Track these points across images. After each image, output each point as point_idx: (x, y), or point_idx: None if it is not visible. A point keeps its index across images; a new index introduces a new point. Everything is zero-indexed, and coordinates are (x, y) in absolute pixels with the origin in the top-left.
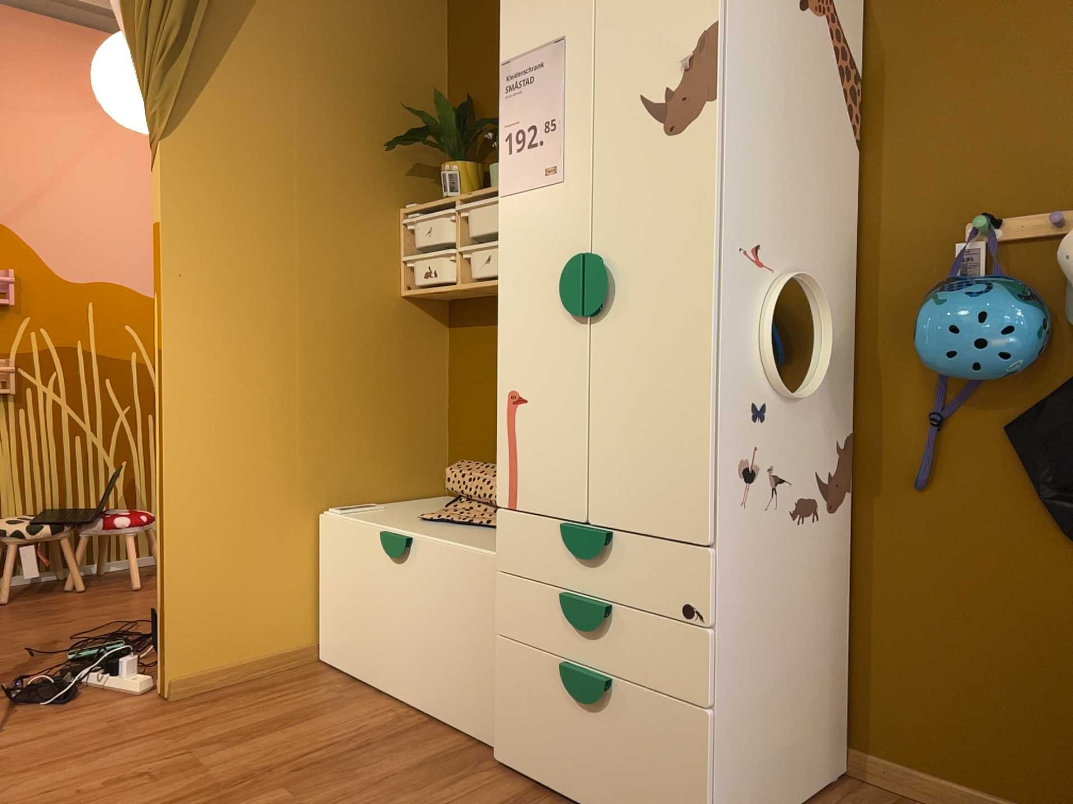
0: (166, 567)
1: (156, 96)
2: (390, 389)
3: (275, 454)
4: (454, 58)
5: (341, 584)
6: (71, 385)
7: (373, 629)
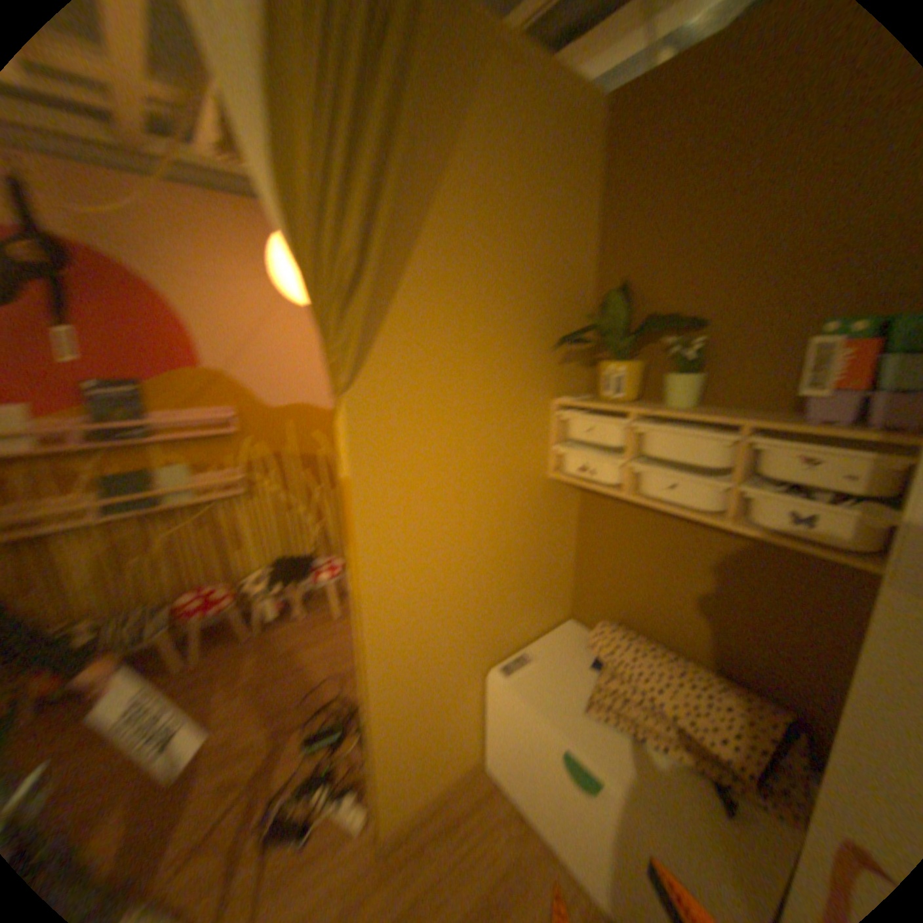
0: (374, 766)
1: (329, 343)
2: (537, 556)
3: (453, 645)
4: (606, 232)
5: (511, 744)
6: (278, 480)
7: (547, 805)
